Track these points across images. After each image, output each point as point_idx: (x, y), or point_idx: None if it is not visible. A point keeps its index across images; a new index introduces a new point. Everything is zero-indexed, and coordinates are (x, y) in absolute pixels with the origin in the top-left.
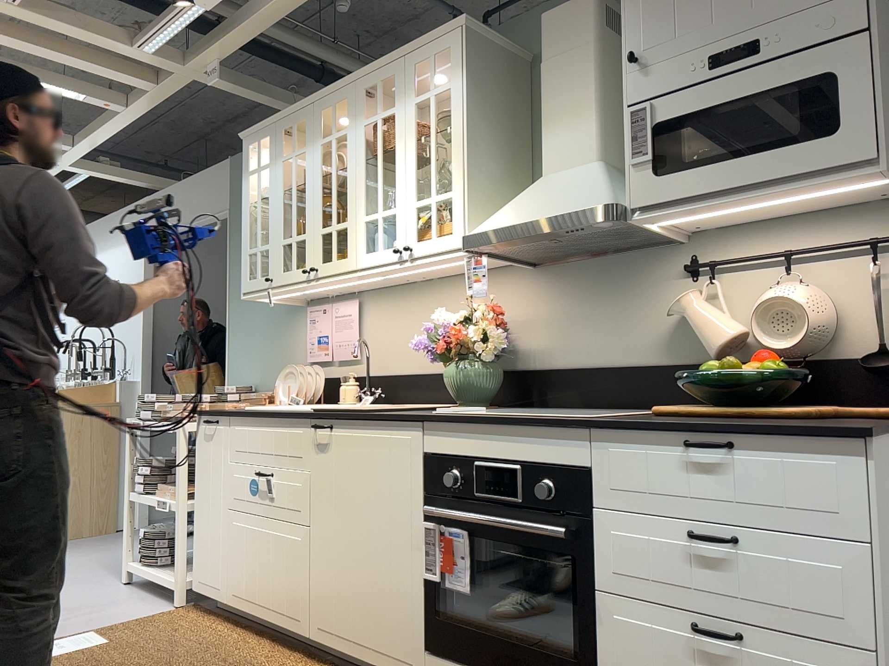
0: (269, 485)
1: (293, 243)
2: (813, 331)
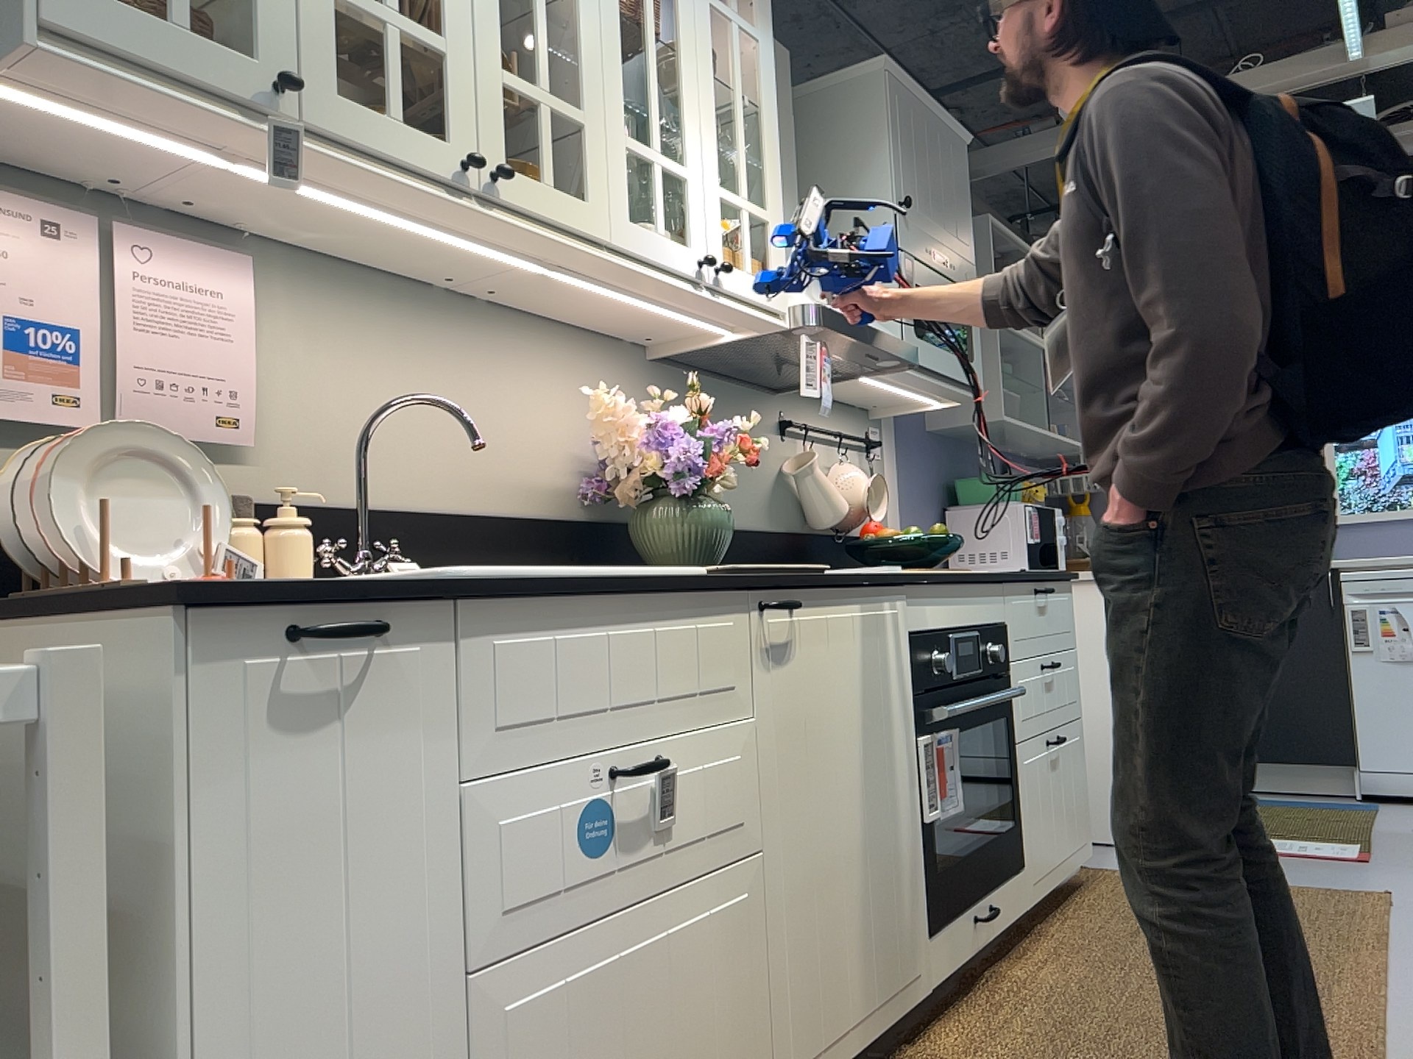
0: (667, 792)
1: (394, 33)
2: (859, 510)
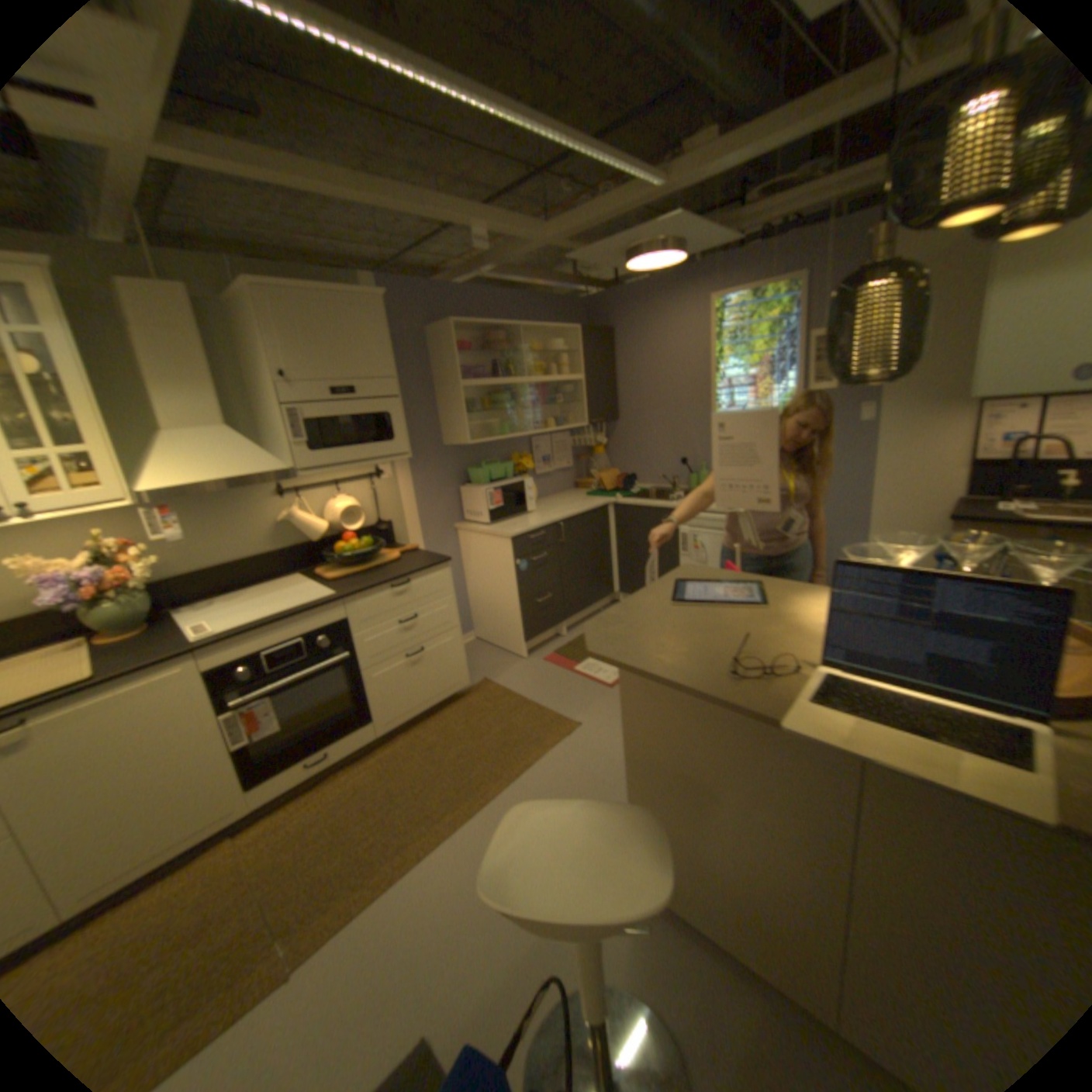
0: None
1: None
2: (357, 520)
